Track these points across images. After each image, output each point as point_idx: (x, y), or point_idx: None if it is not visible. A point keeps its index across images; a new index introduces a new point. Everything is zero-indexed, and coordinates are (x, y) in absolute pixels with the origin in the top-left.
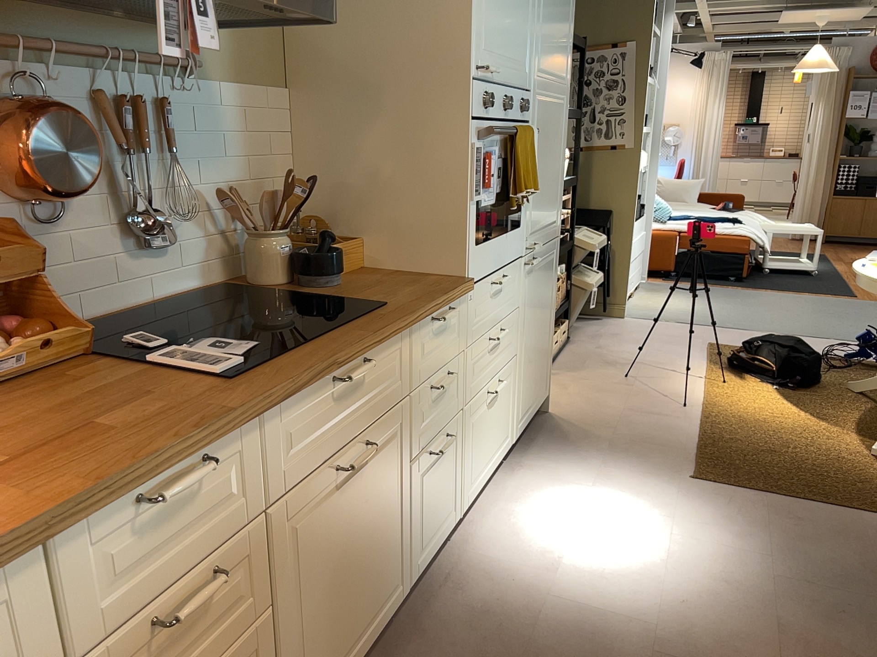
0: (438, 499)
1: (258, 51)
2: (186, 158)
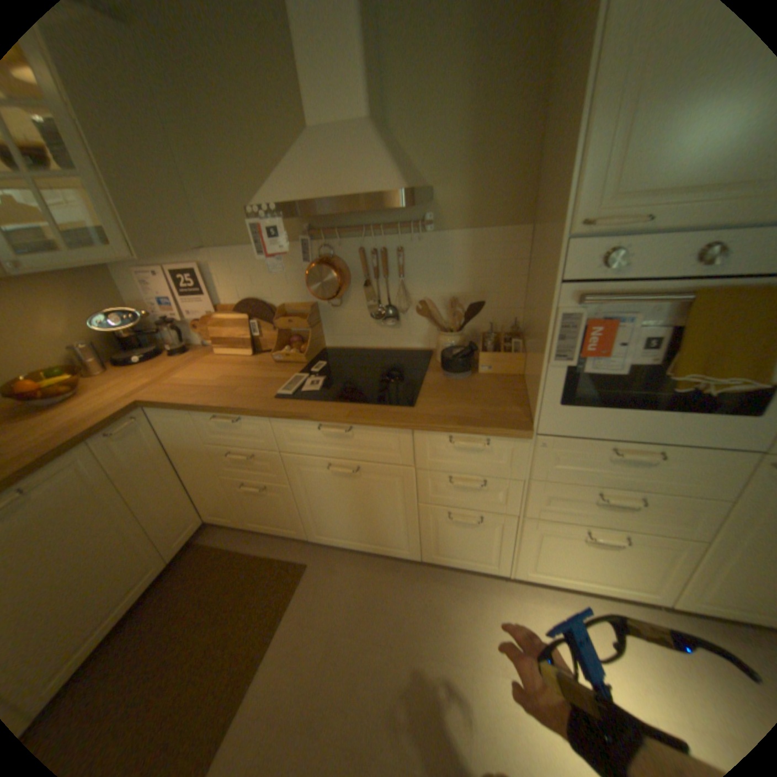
0: (467, 545)
1: (499, 198)
2: (417, 279)
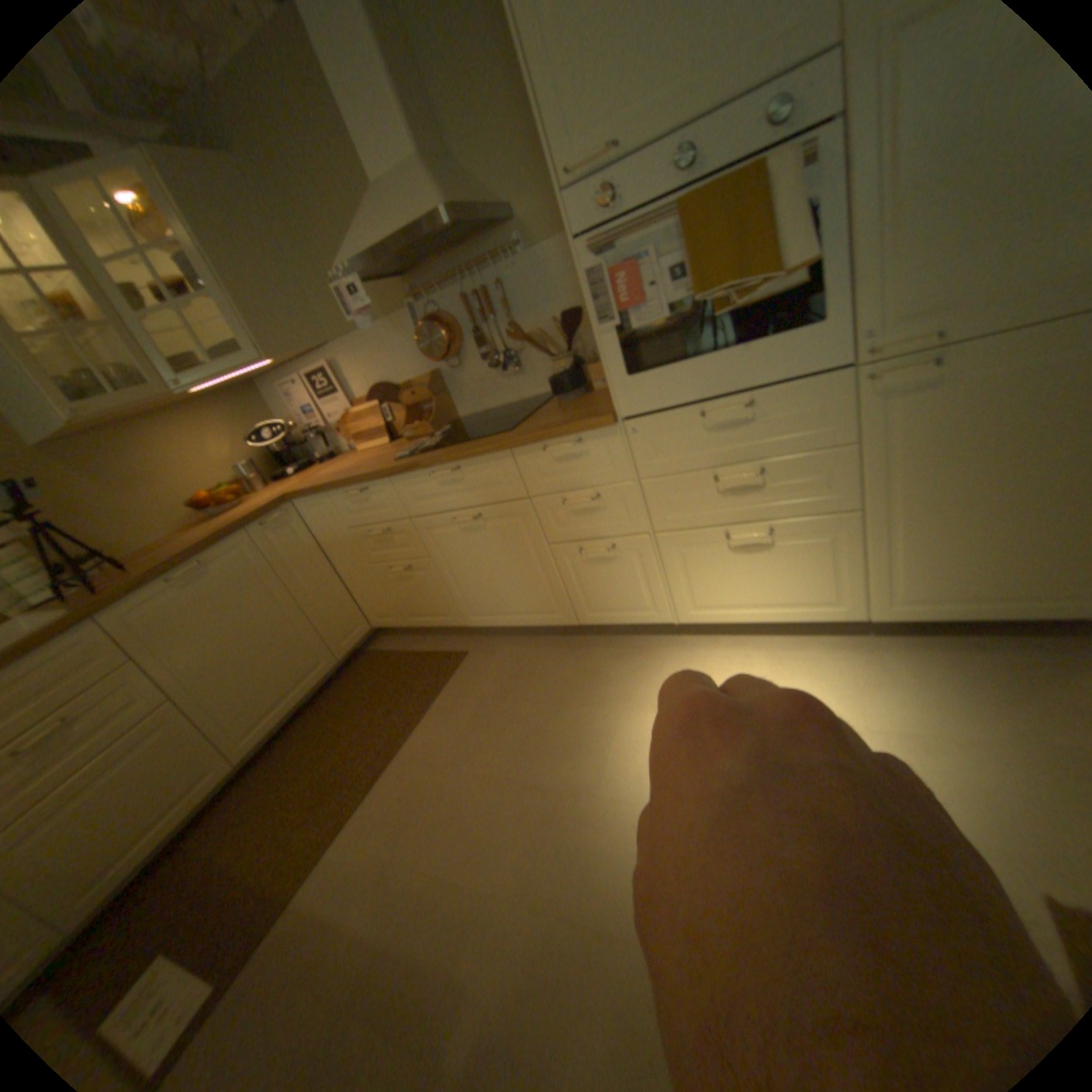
0: (614, 588)
1: None
2: (524, 310)
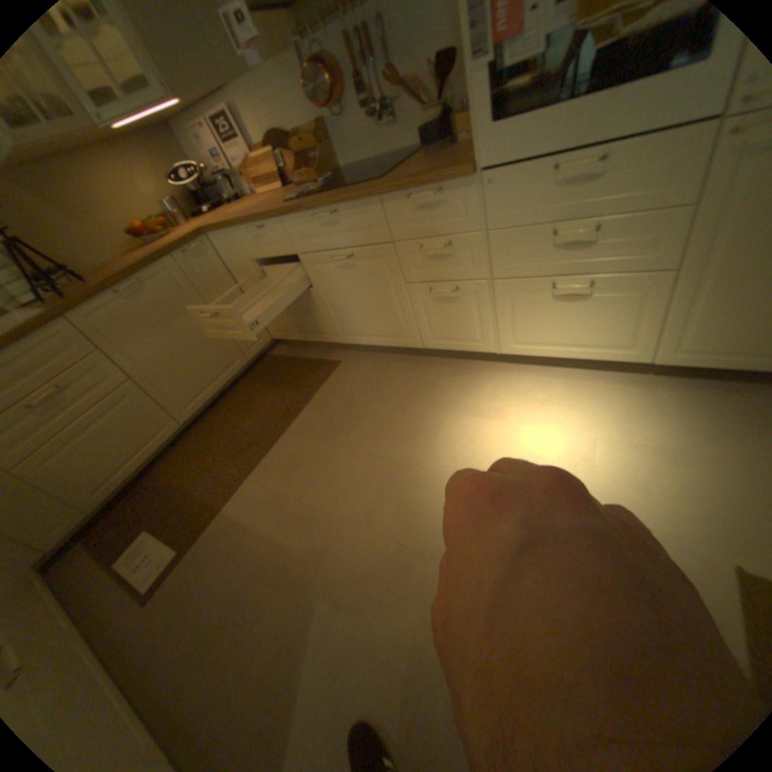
0: (453, 322)
1: None
2: (400, 52)
